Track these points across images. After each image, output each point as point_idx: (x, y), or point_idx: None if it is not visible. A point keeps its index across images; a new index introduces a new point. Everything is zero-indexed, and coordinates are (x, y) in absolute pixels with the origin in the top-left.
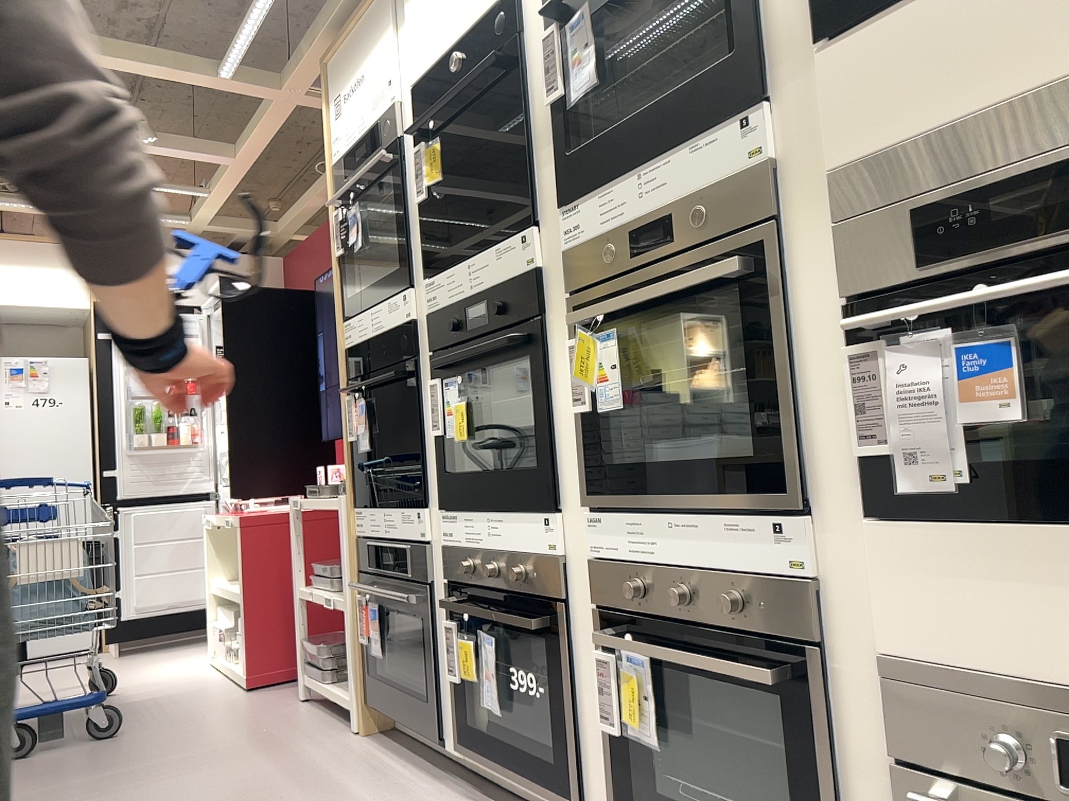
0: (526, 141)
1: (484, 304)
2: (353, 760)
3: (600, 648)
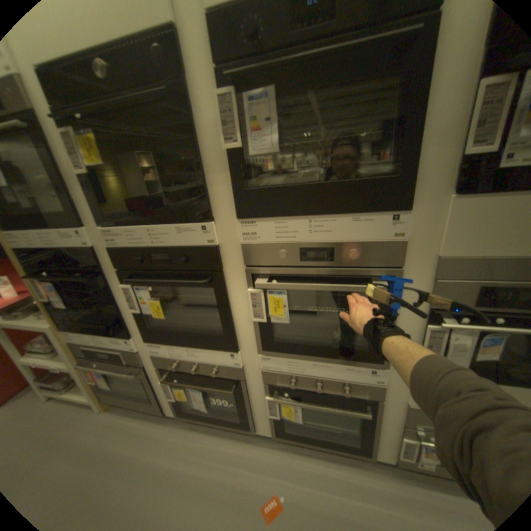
0: (199, 164)
1: (167, 254)
2: (111, 433)
3: (266, 394)
